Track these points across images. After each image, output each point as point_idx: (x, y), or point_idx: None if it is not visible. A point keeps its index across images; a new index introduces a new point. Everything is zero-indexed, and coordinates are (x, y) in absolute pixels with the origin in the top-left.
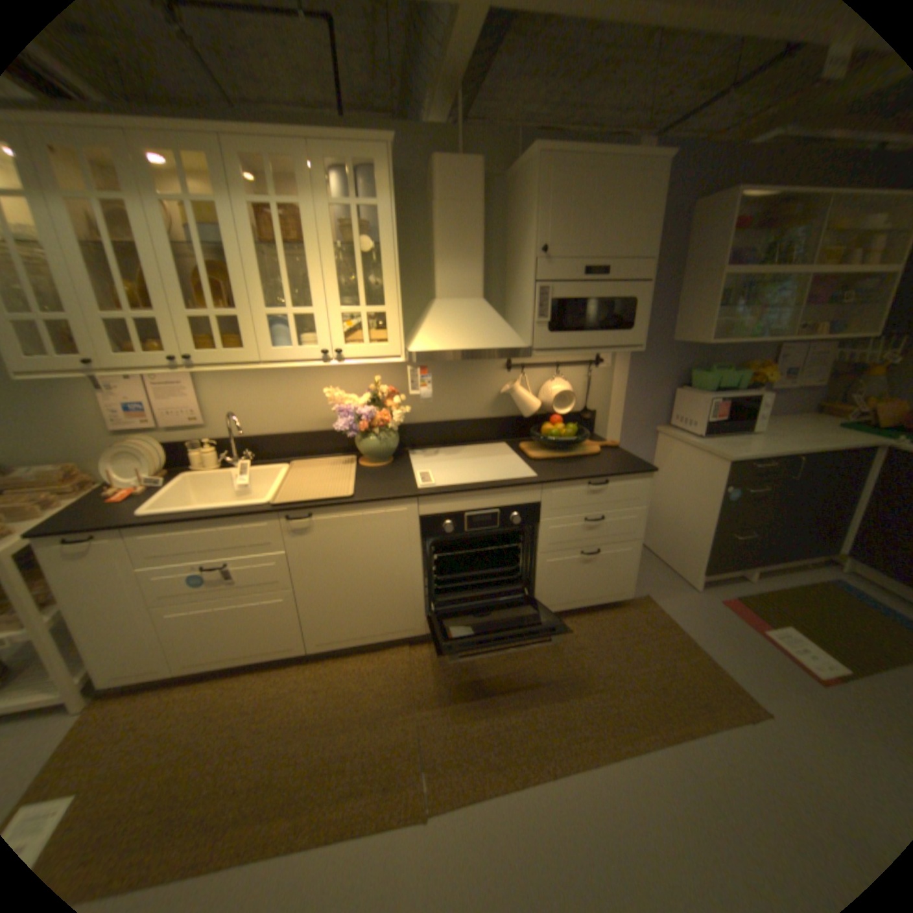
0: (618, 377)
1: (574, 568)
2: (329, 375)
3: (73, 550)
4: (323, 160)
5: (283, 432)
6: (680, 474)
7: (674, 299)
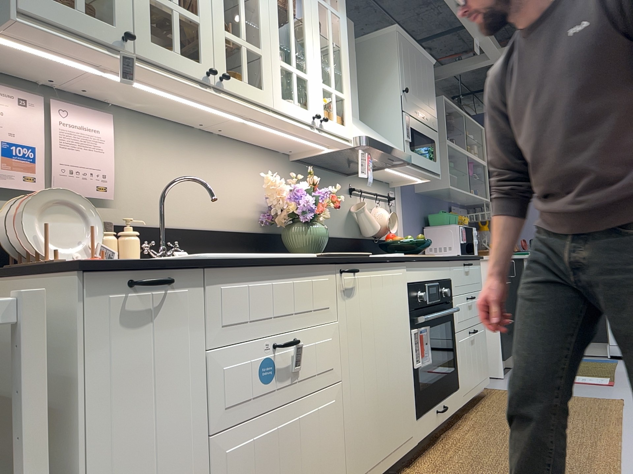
0: (400, 214)
1: (469, 348)
2: (241, 167)
3: (136, 304)
4: None
5: (196, 228)
6: None
7: None
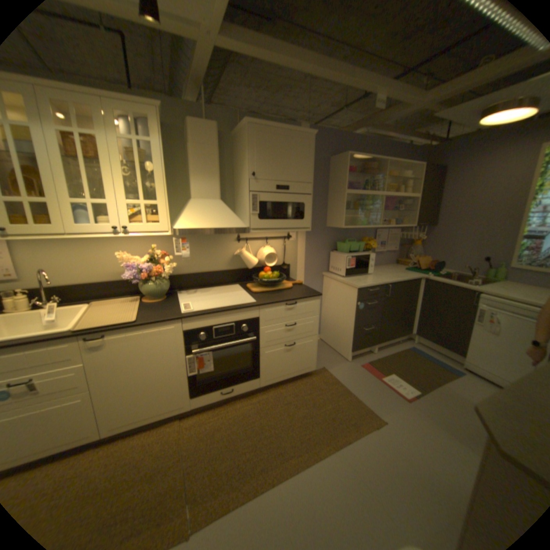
0: (299, 245)
1: (281, 355)
2: (120, 244)
3: None
4: (114, 112)
5: (85, 283)
6: (335, 297)
7: (325, 205)
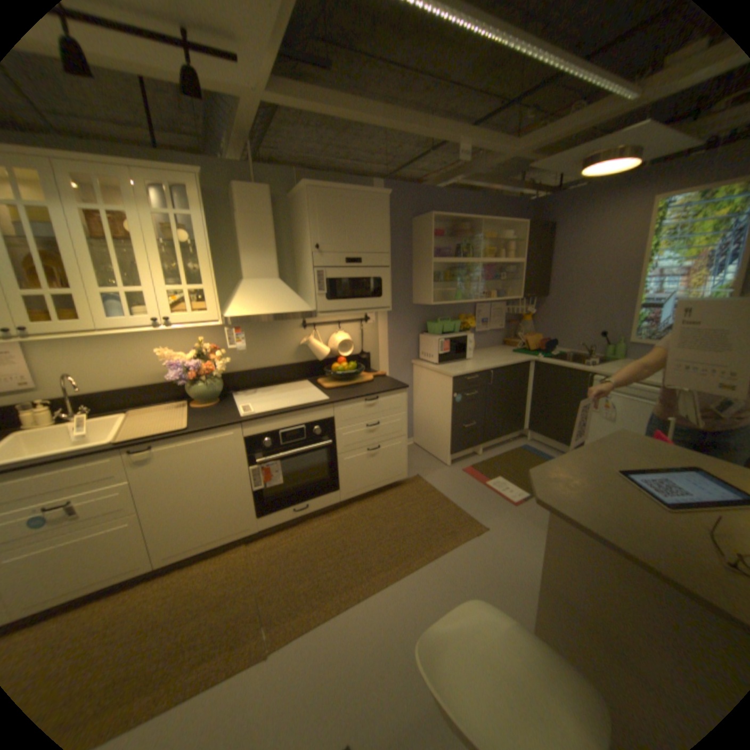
0: (381, 329)
1: (364, 461)
2: (158, 338)
3: None
4: (144, 180)
5: (118, 387)
6: (428, 390)
7: (409, 277)
